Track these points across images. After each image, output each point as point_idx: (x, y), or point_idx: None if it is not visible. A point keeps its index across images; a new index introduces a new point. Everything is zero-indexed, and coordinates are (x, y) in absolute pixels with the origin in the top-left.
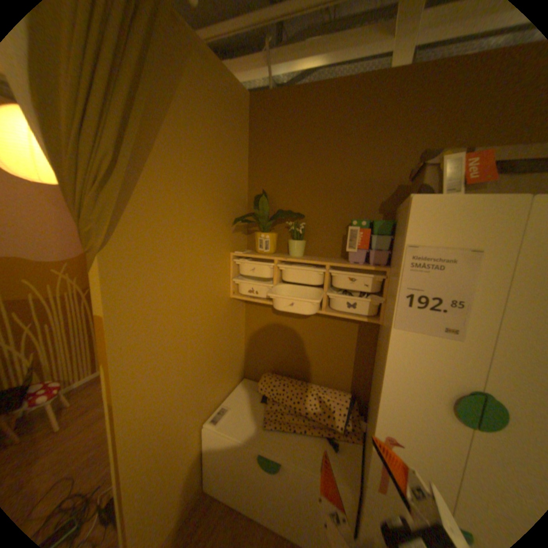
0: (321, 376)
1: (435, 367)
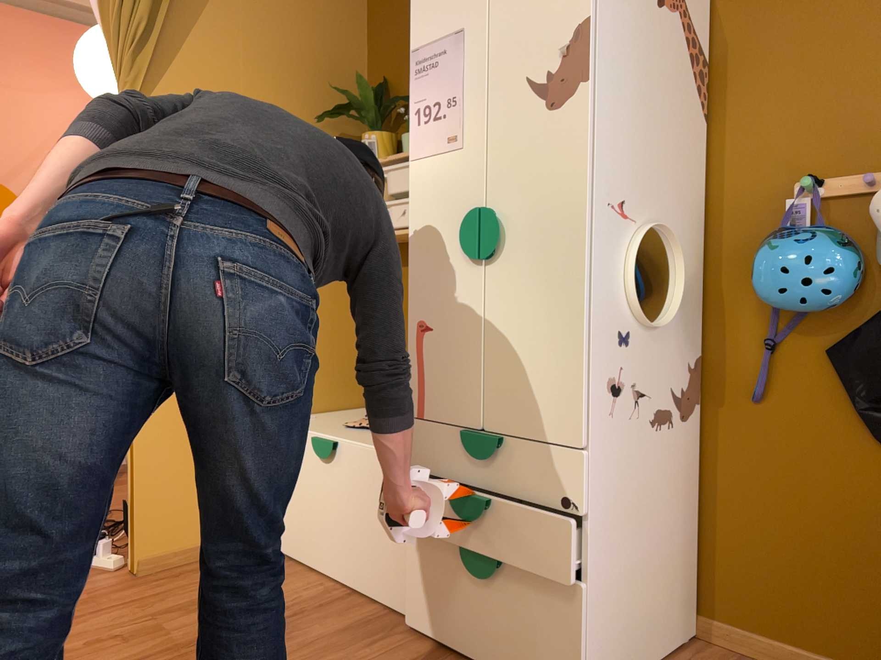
0: None
1: (445, 194)
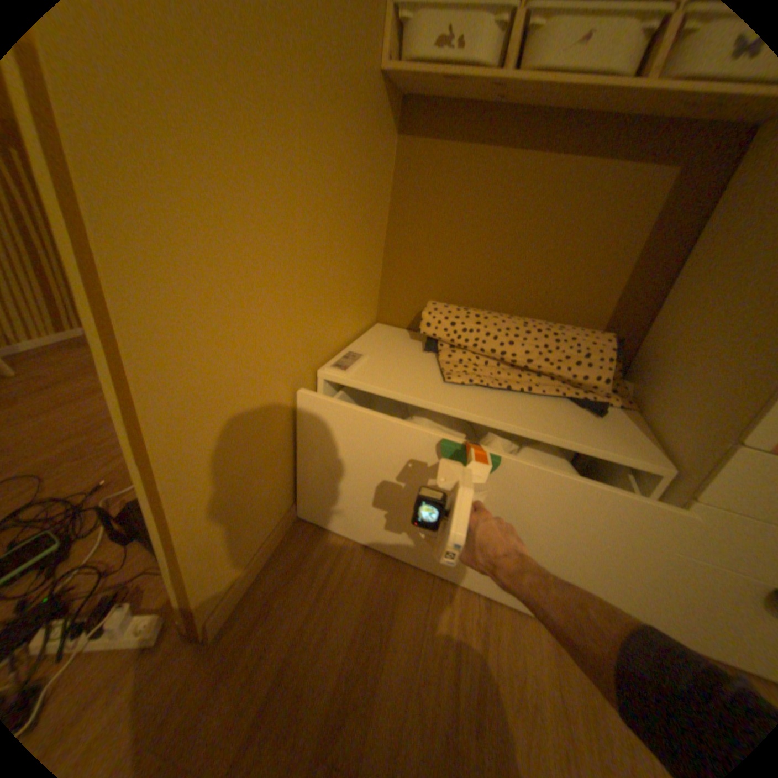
0: (546, 306)
1: None
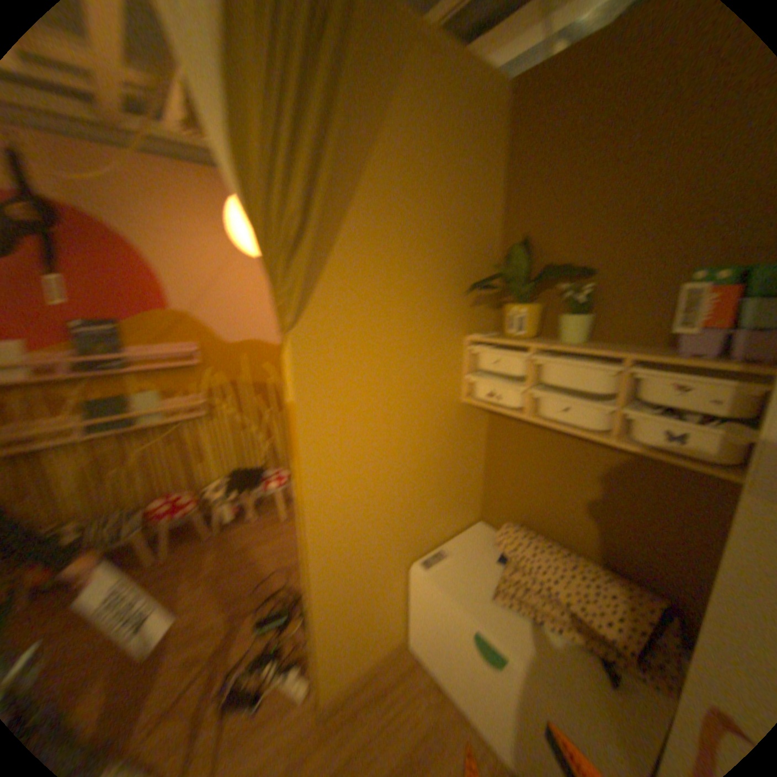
0: (608, 553)
1: None
